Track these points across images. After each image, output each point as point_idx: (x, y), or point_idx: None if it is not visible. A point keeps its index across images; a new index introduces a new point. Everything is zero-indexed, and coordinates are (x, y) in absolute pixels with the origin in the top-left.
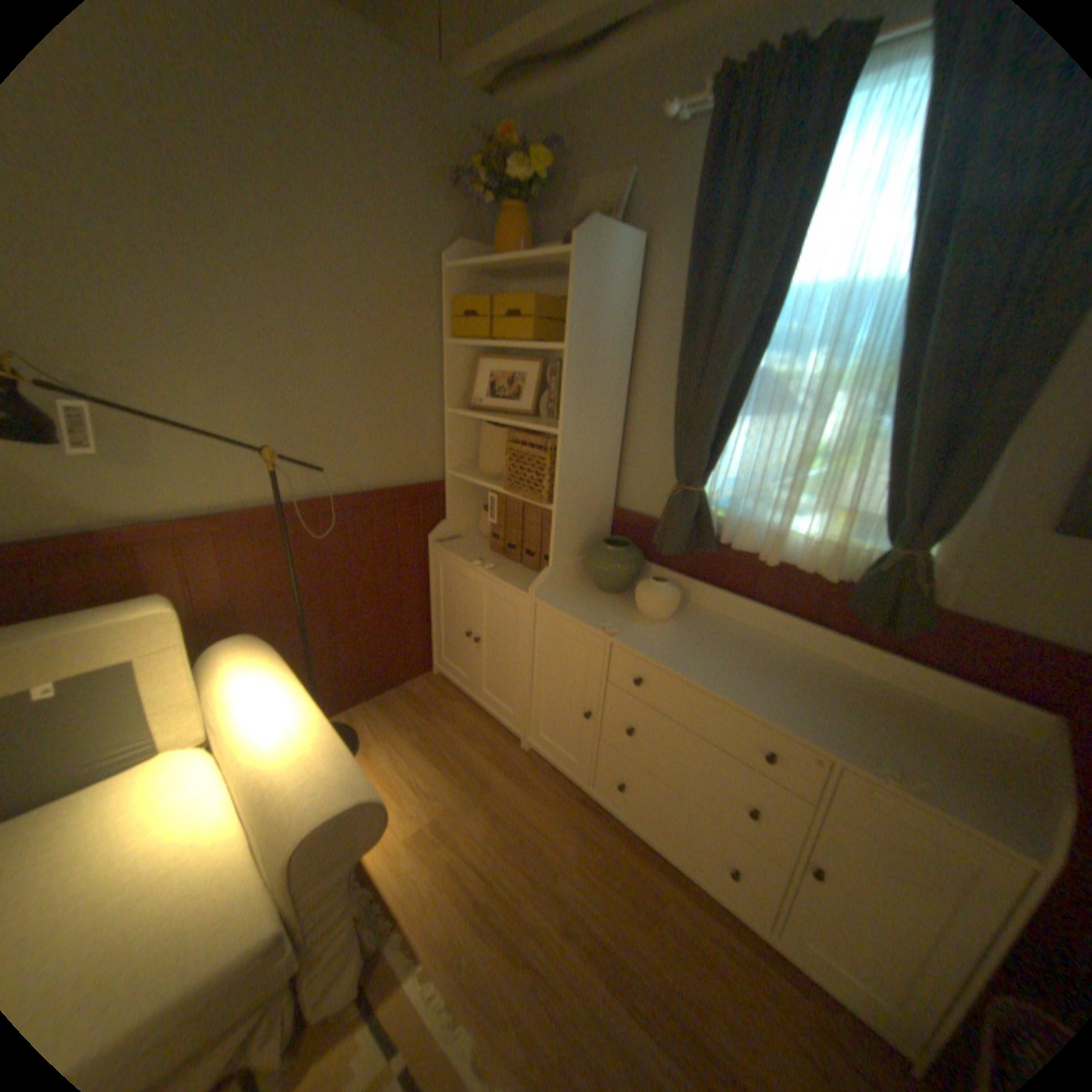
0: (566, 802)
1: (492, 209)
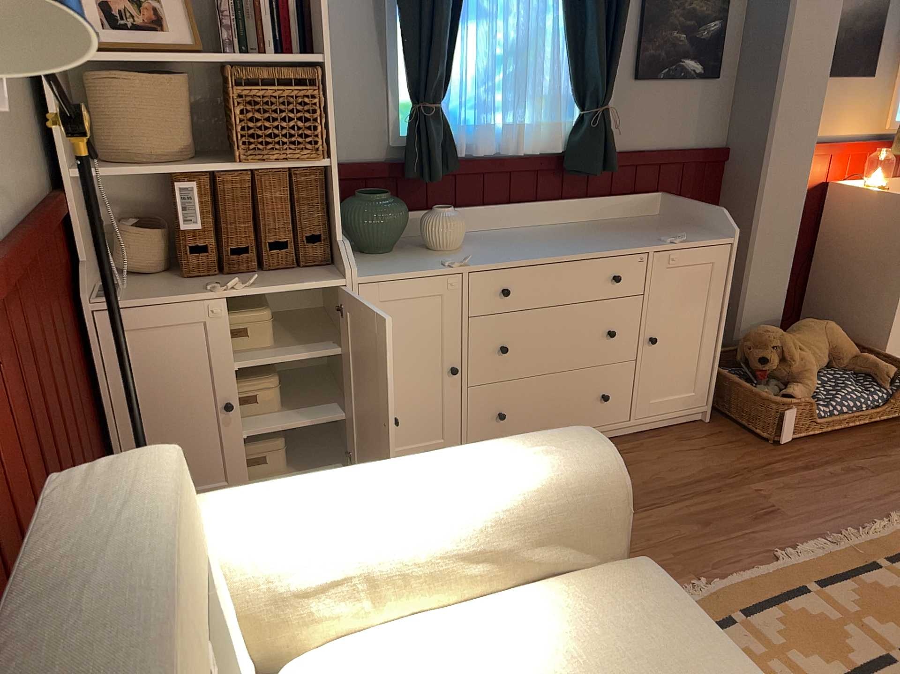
0: None
1: None
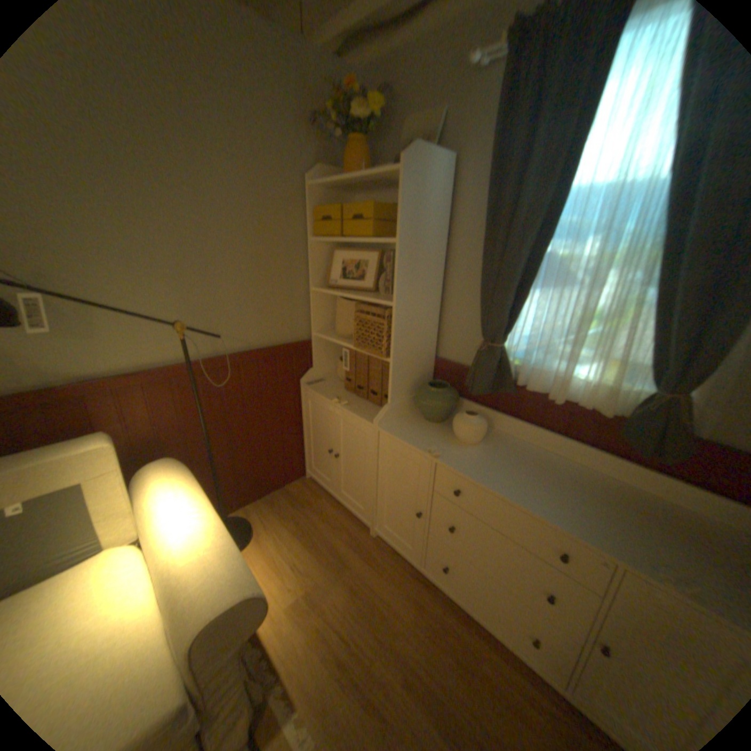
0: (404, 578)
1: (341, 141)
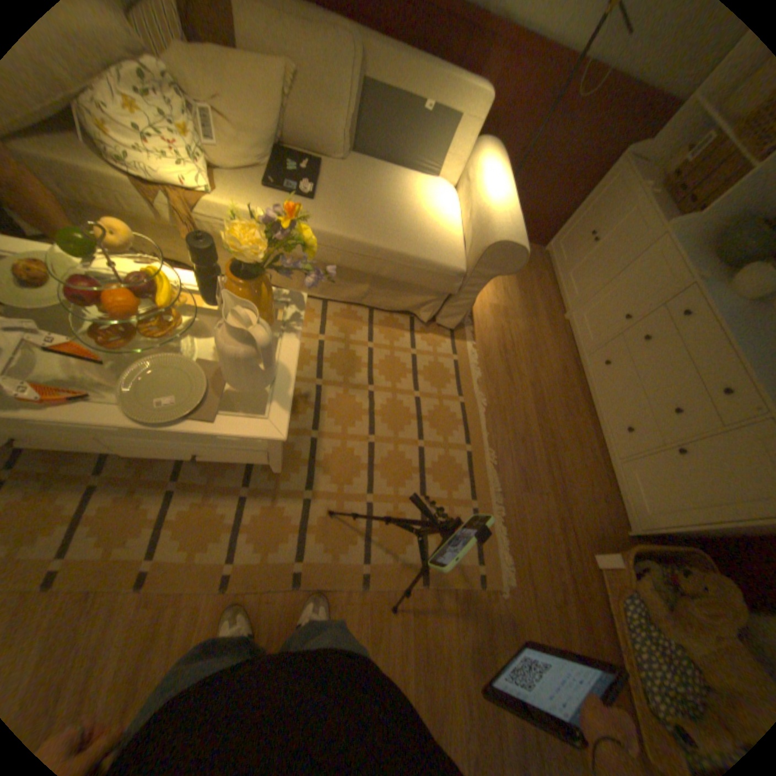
0: (567, 353)
1: None
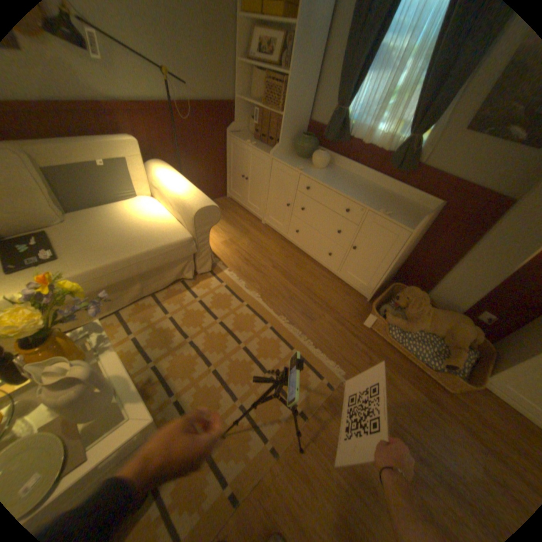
0: (276, 239)
1: None
